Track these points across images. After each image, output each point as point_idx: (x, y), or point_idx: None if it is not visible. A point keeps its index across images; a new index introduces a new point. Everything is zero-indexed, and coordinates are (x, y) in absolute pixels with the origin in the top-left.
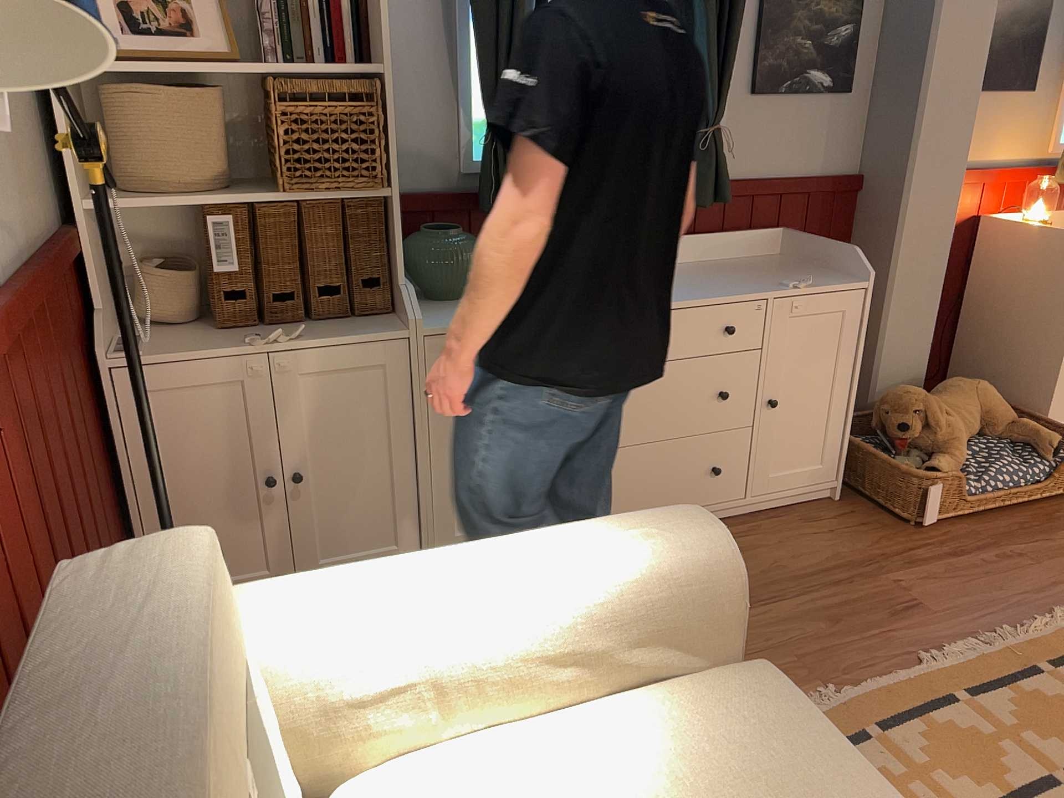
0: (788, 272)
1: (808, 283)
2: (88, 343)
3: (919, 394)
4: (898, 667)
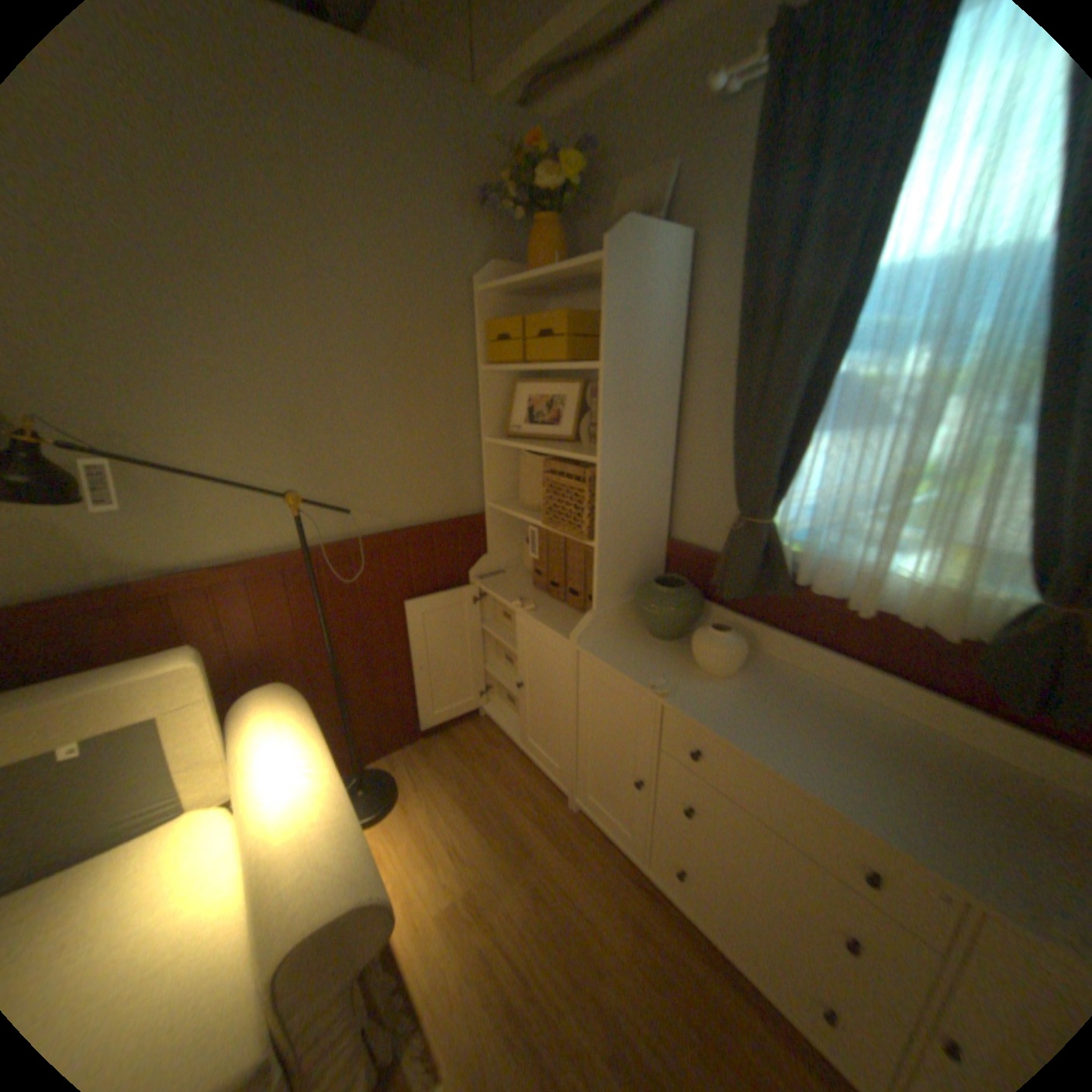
0: None
1: None
2: (470, 567)
3: None
4: None
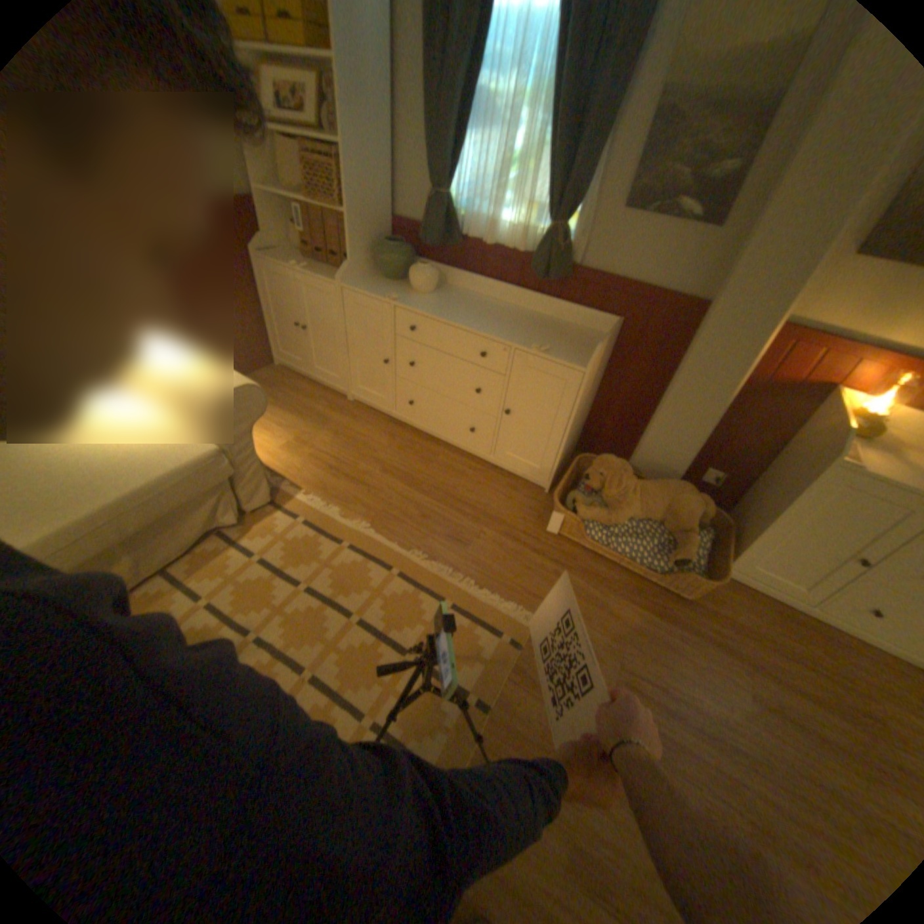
0: (570, 345)
1: (549, 353)
2: (247, 243)
3: (614, 467)
4: (402, 547)
